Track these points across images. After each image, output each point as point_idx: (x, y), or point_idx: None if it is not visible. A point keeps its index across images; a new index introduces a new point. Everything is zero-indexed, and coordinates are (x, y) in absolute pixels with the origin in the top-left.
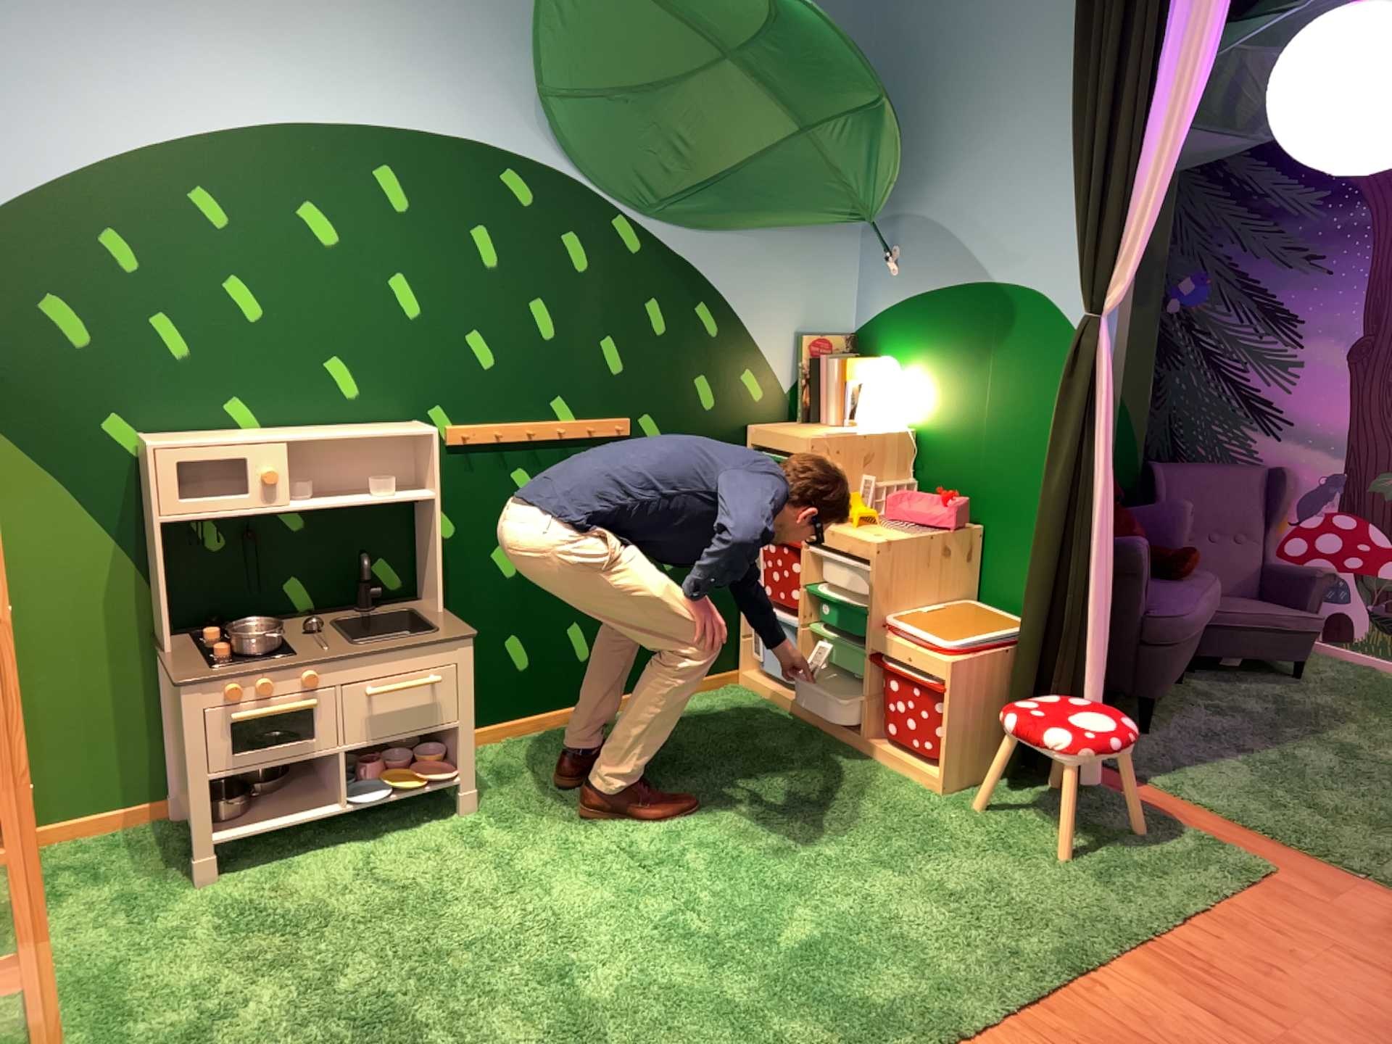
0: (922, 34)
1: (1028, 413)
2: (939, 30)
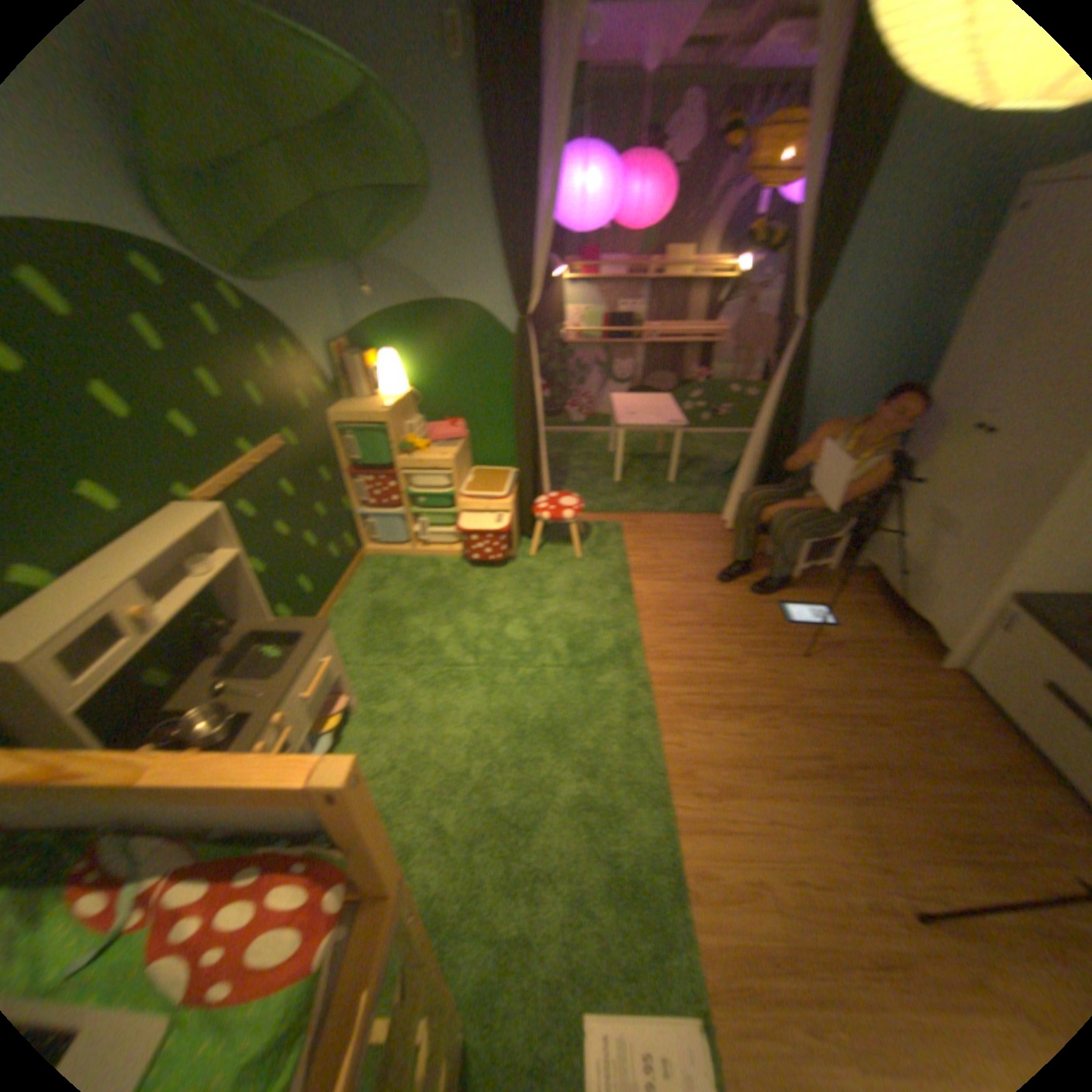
0: None
1: (483, 371)
2: None
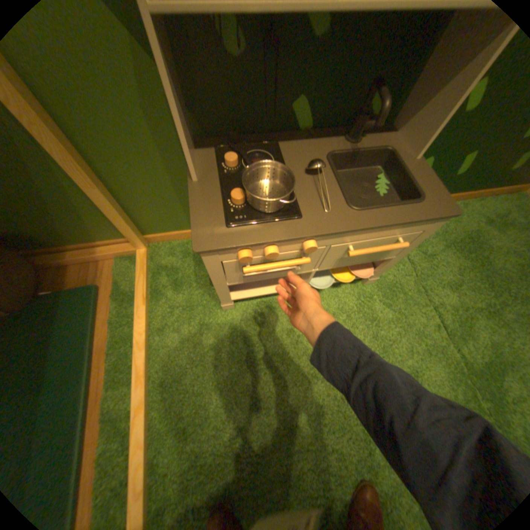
0: None
1: None
2: None
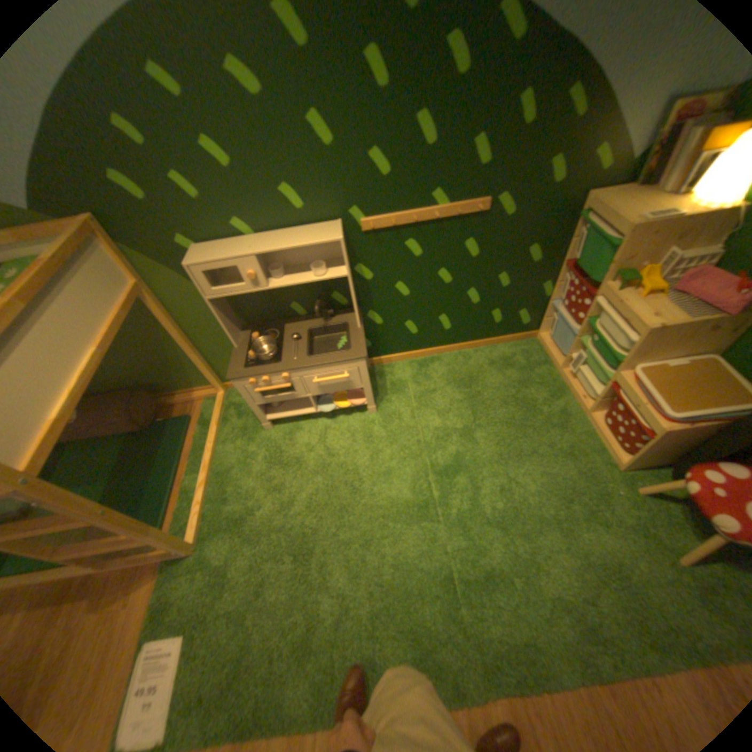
0: None
1: None
2: None
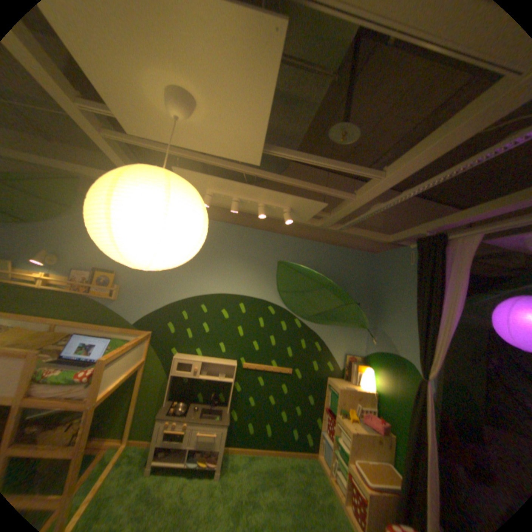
0: (384, 284)
1: (410, 404)
2: (388, 283)
